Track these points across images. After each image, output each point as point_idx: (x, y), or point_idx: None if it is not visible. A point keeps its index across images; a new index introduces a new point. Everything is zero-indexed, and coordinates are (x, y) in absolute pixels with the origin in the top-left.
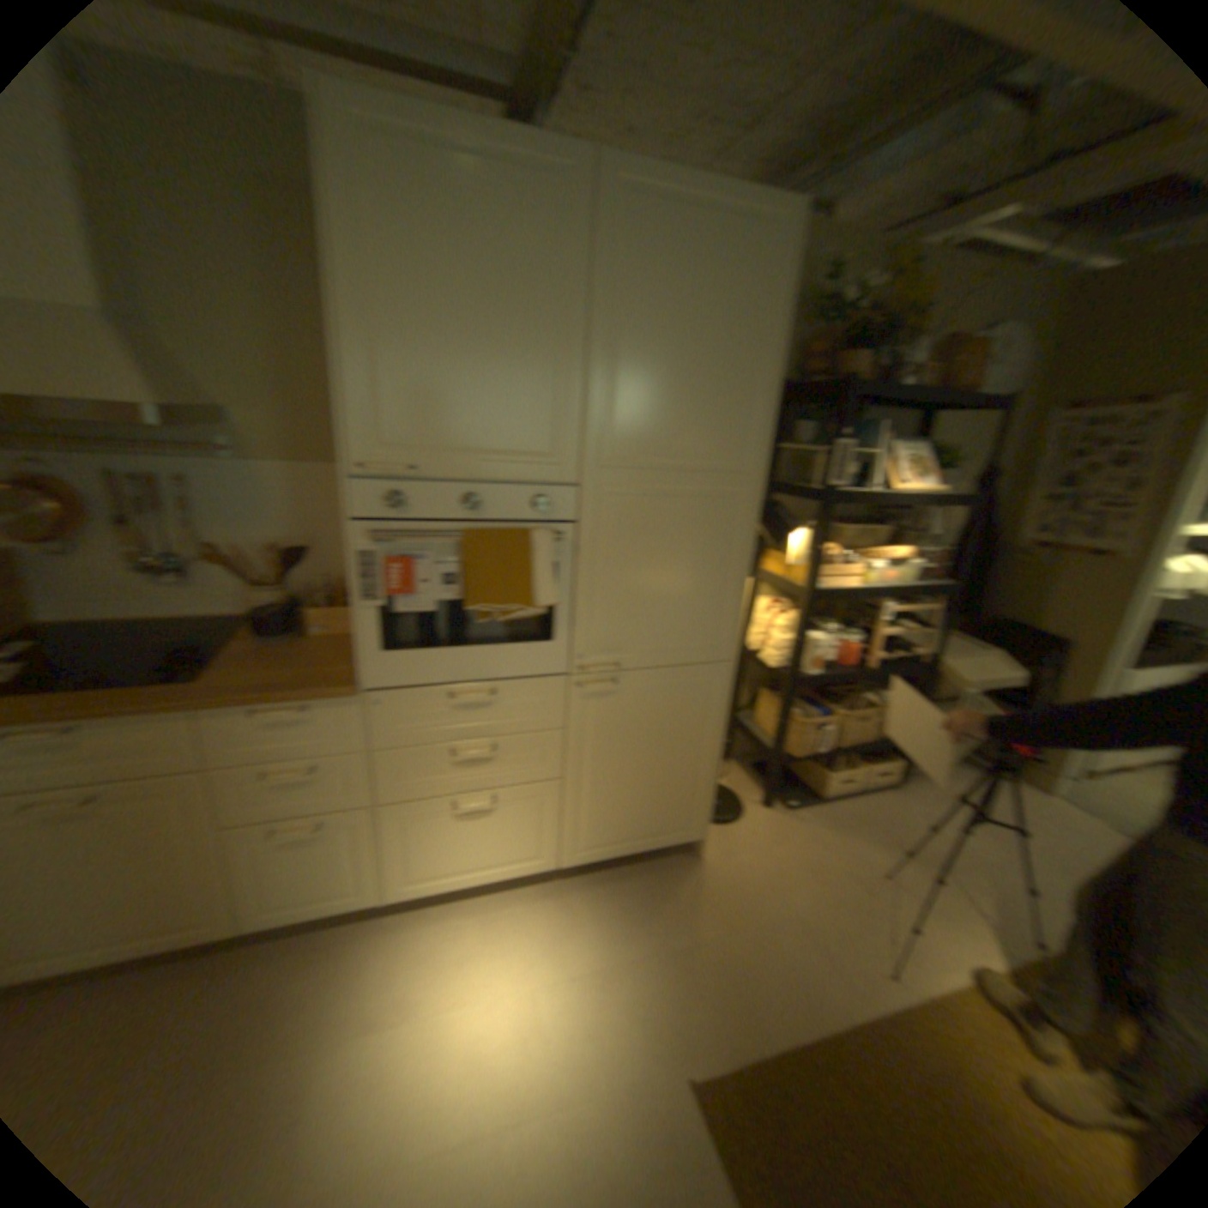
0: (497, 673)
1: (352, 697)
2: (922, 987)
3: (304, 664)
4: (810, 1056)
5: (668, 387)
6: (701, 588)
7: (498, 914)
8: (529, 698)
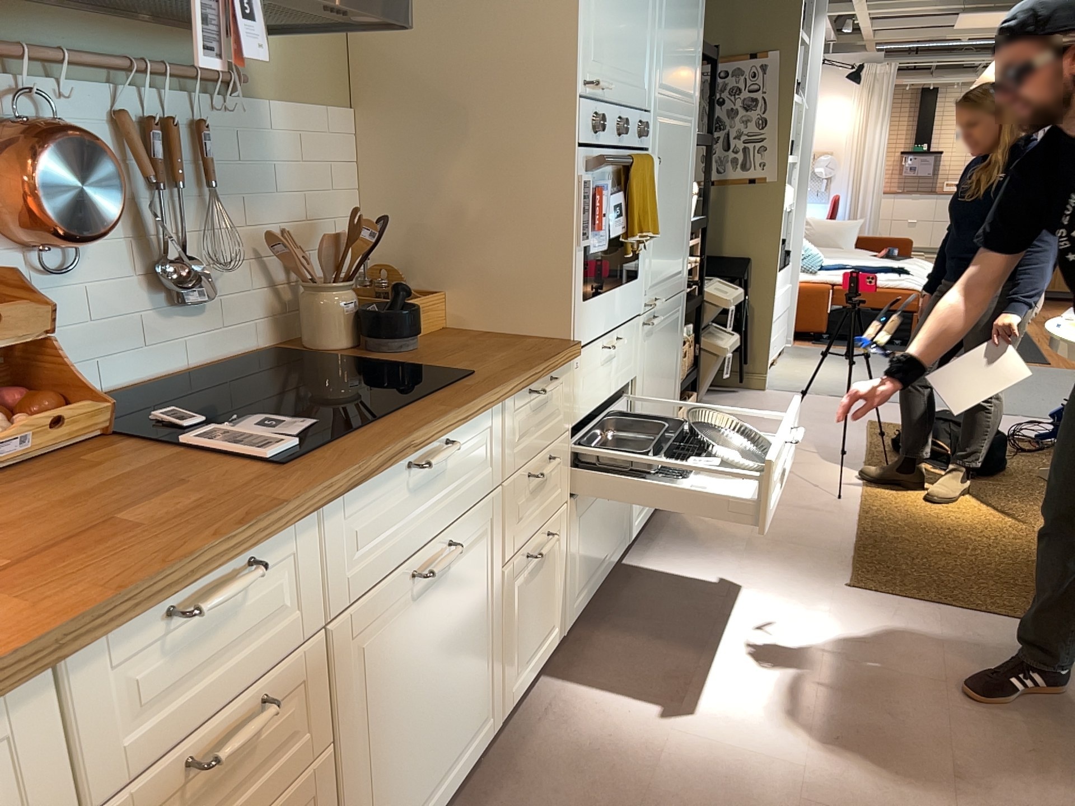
0: (619, 317)
1: (574, 358)
2: (847, 493)
3: (490, 348)
4: (859, 542)
5: (678, 22)
6: (680, 216)
7: (619, 605)
8: (627, 345)
